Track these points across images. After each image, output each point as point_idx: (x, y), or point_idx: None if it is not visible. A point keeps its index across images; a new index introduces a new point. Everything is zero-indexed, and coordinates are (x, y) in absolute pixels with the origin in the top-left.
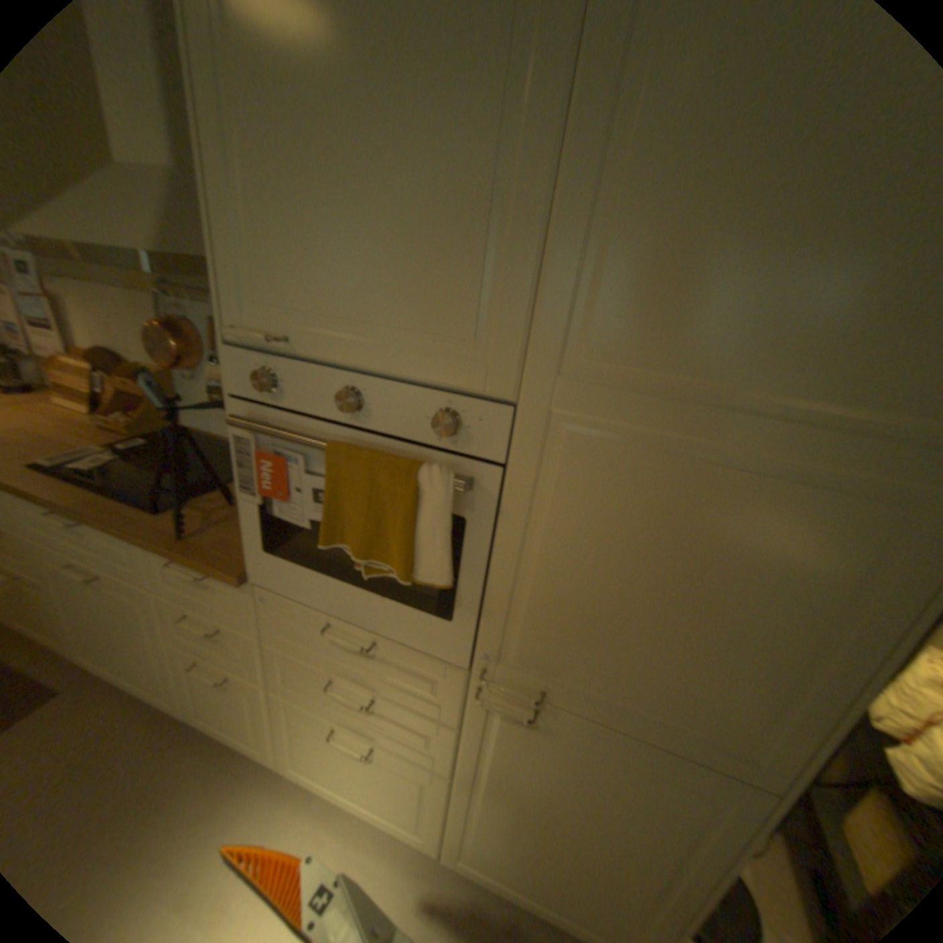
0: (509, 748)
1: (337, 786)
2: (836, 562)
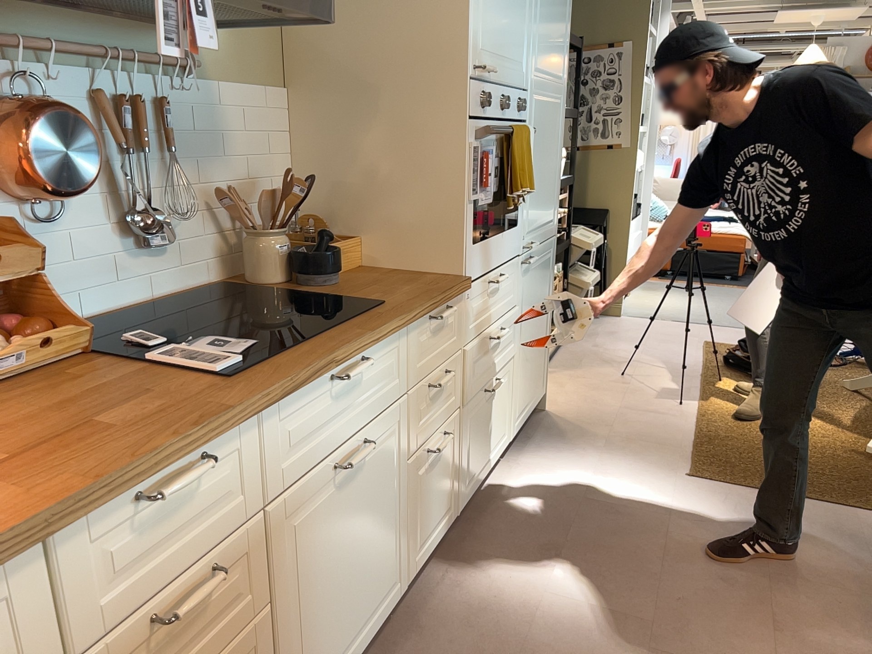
0: (527, 291)
1: (485, 448)
2: (558, 127)
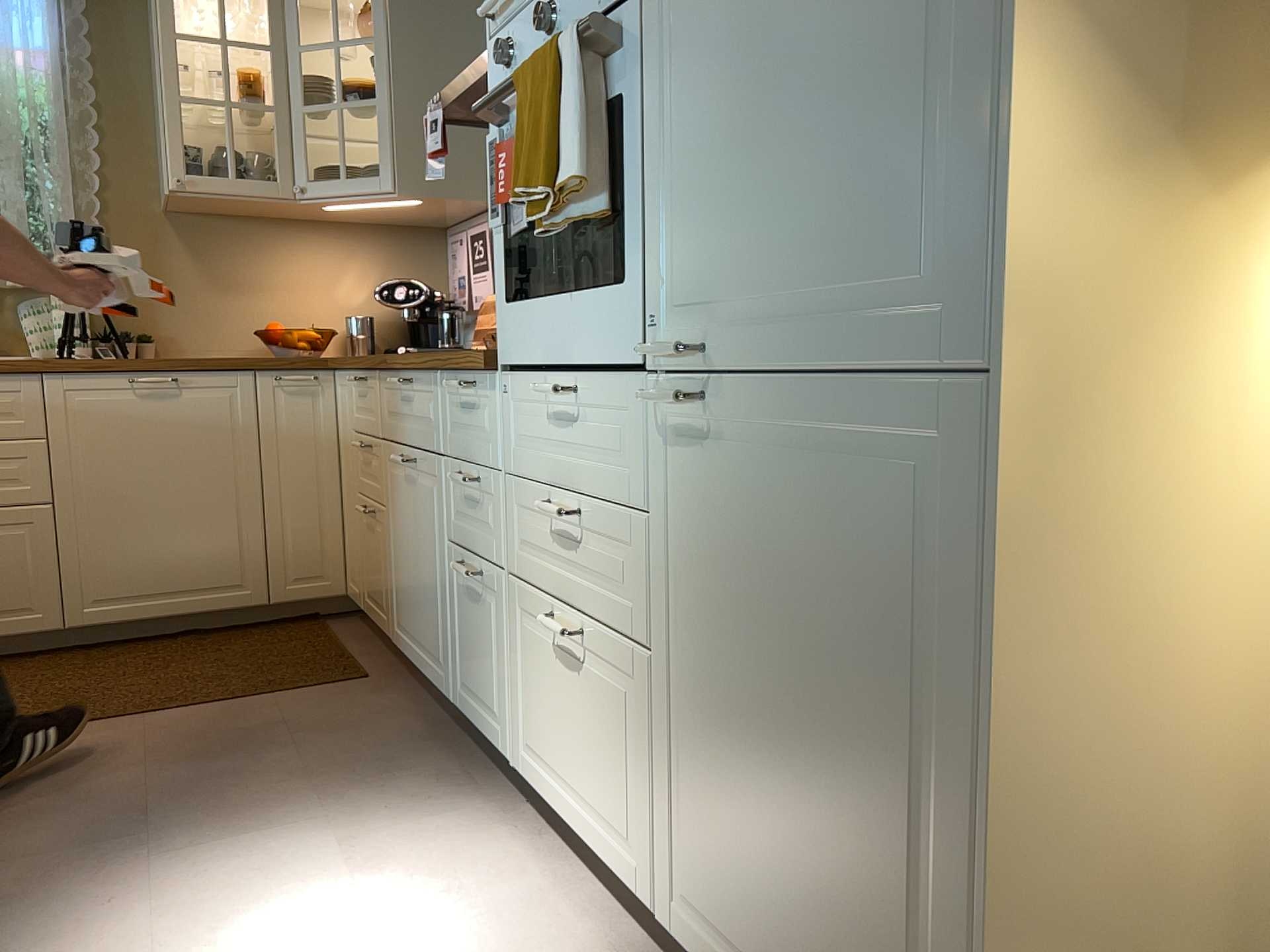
0: (703, 511)
1: (565, 758)
2: None
